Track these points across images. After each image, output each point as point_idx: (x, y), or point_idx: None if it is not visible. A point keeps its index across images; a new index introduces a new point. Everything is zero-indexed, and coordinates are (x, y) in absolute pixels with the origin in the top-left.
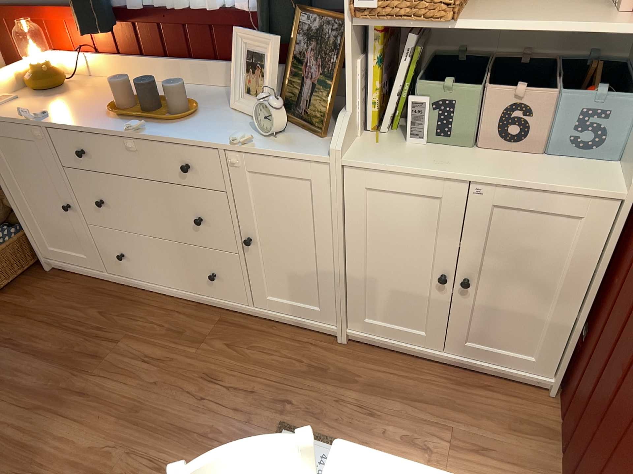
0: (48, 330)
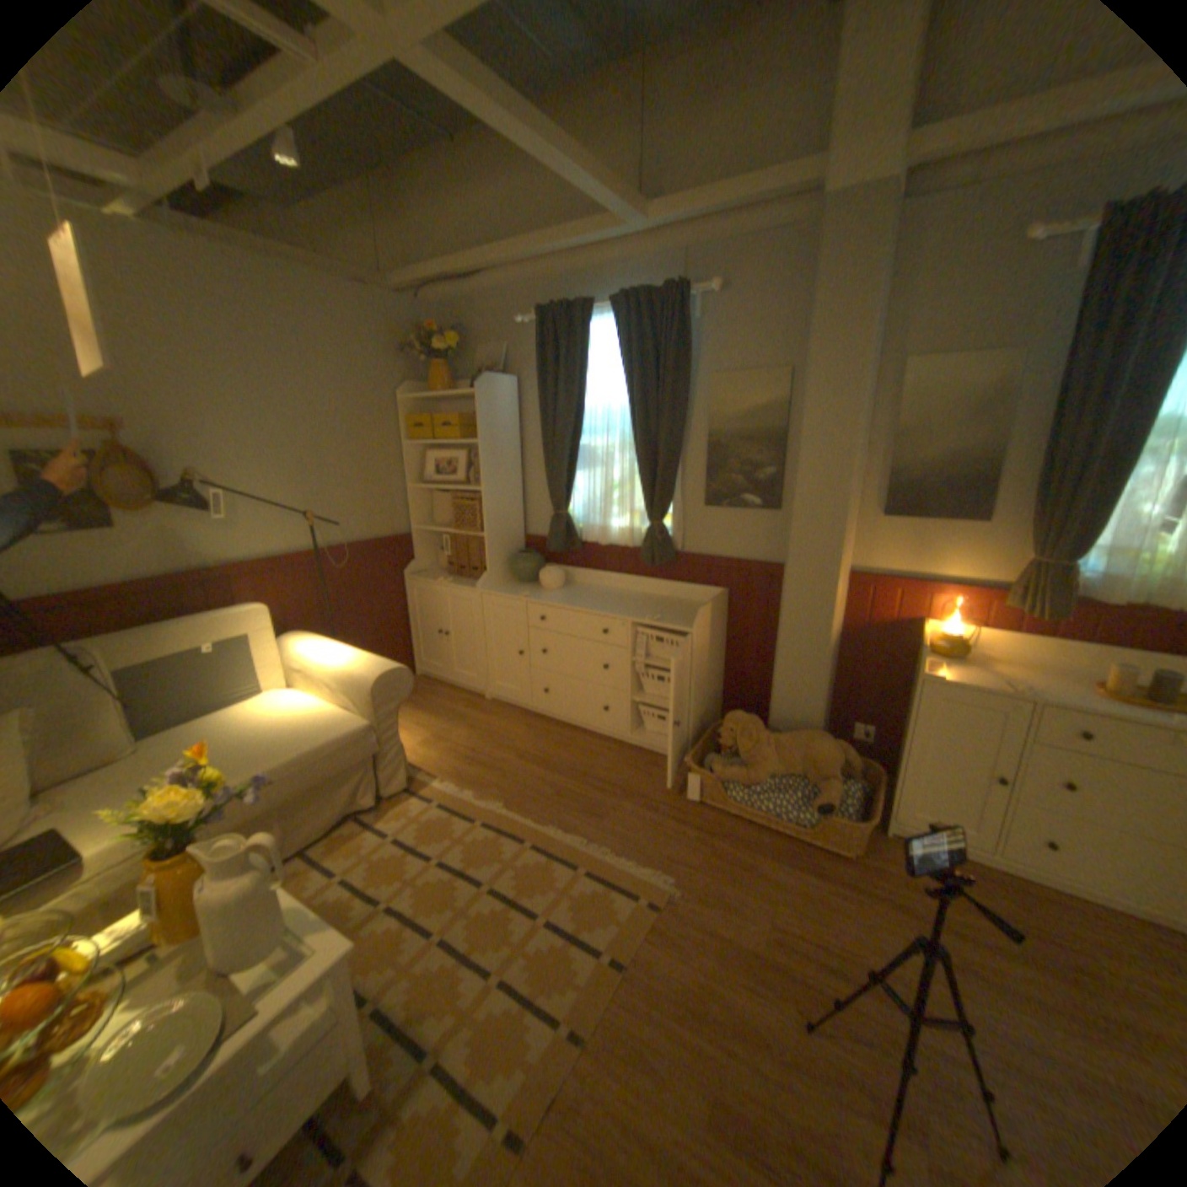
0: (971, 921)
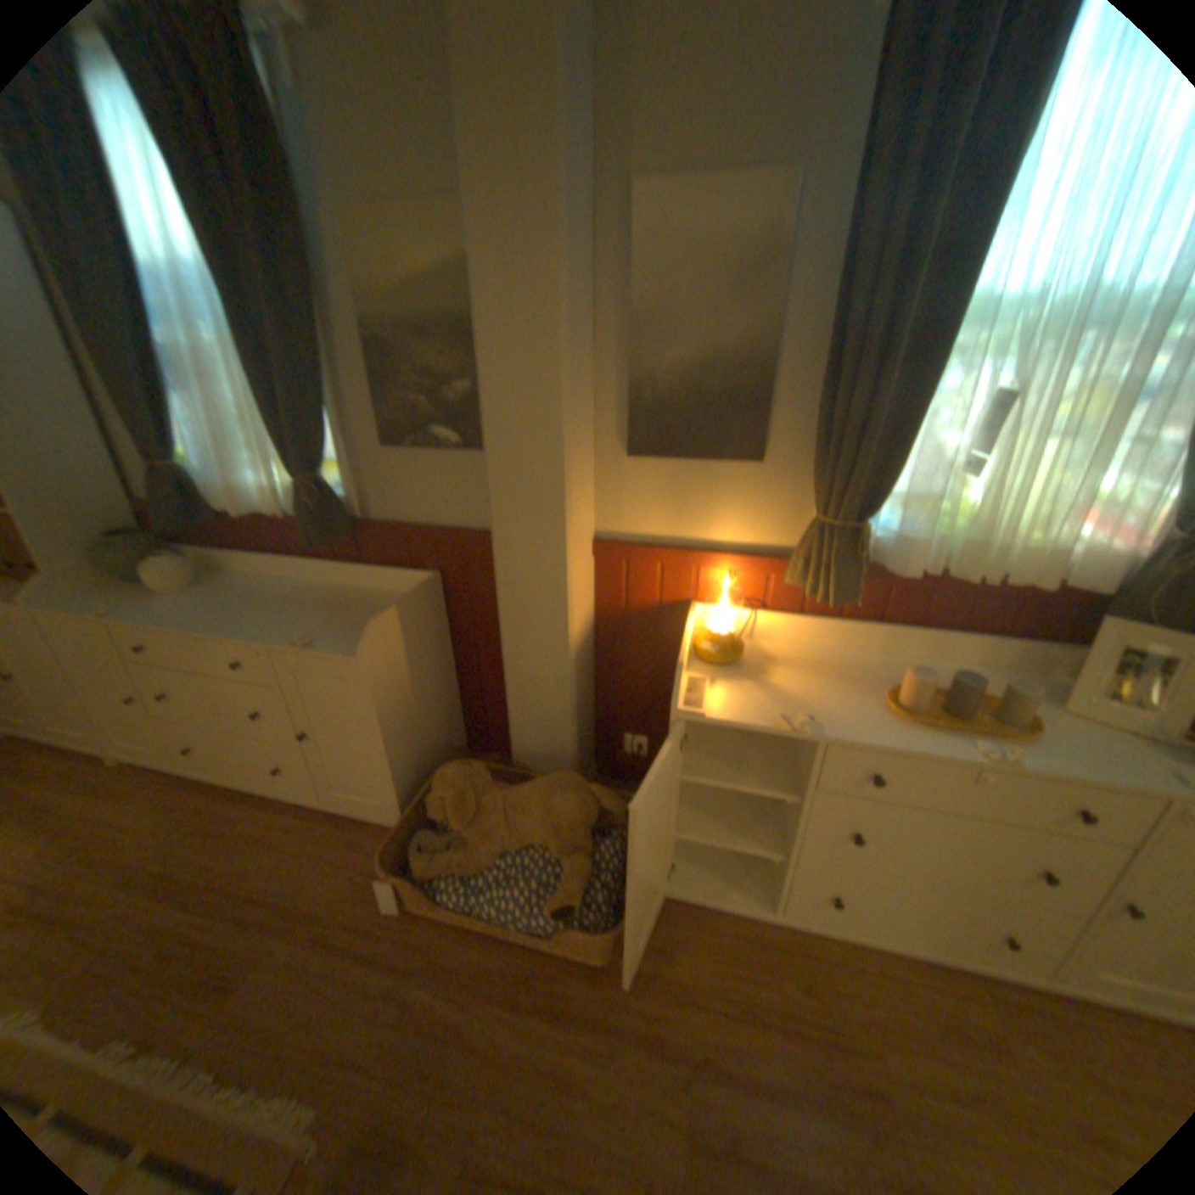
0: (746, 1041)
